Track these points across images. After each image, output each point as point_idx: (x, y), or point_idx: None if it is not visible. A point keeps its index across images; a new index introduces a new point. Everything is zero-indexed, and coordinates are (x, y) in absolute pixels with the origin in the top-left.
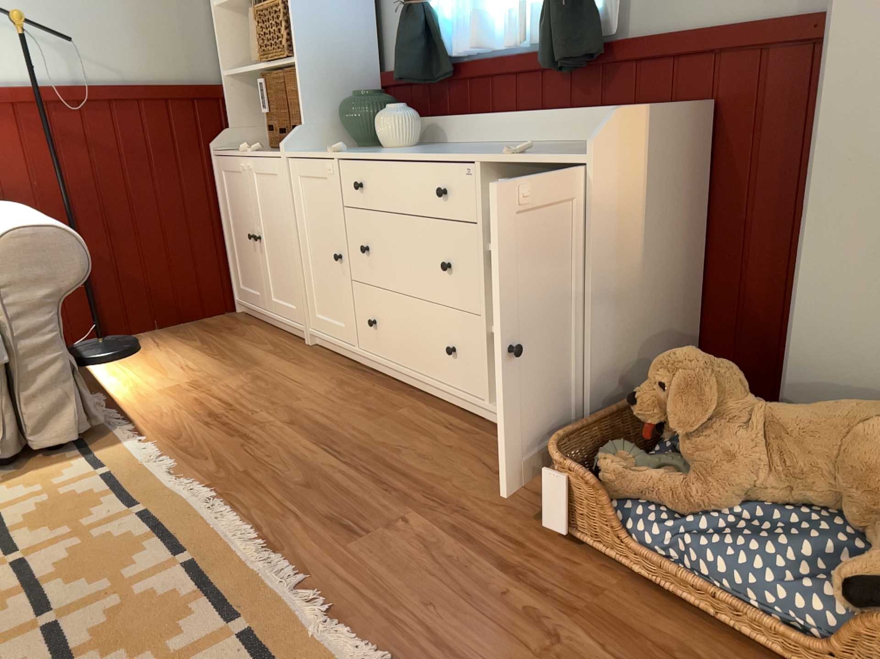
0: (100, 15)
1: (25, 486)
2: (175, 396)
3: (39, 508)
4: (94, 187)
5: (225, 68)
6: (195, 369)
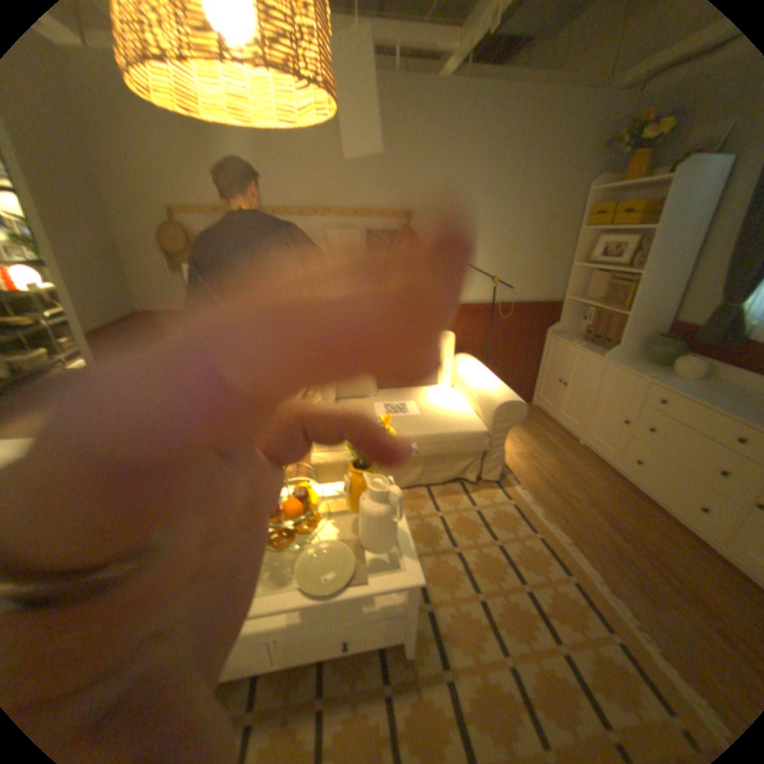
0: (520, 269)
1: (482, 499)
2: (524, 461)
3: (494, 516)
4: (492, 344)
5: (567, 293)
6: (526, 444)
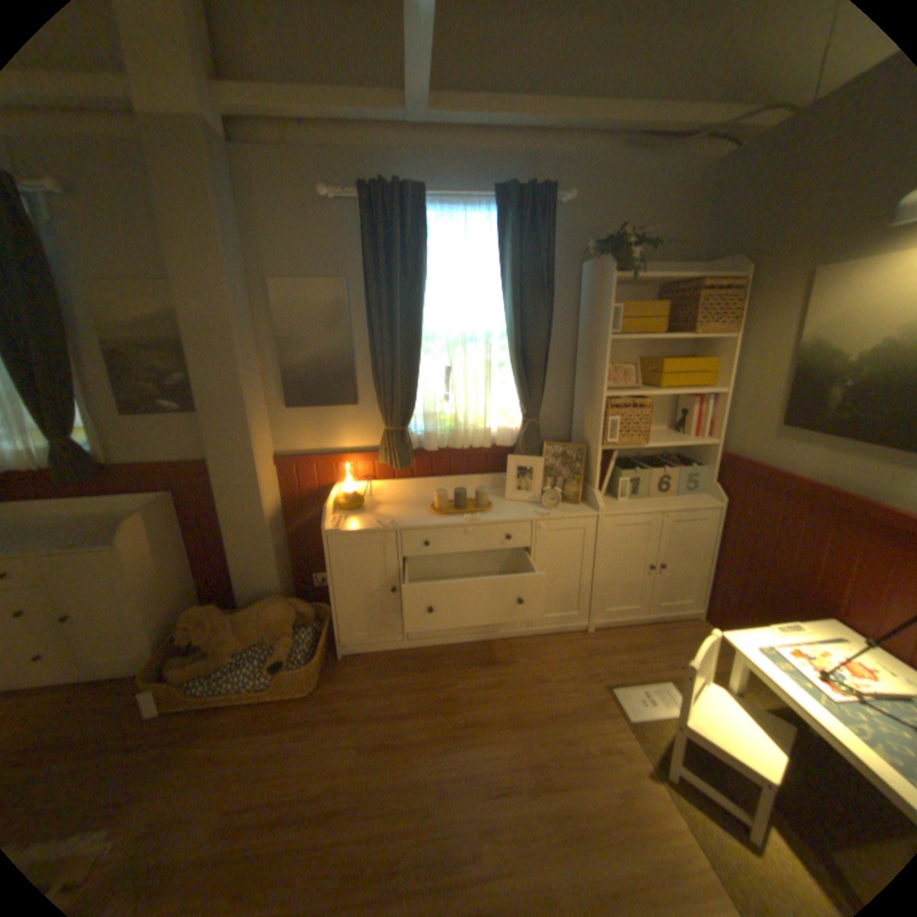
0: None
1: None
2: None
3: None
4: None
5: None
6: None
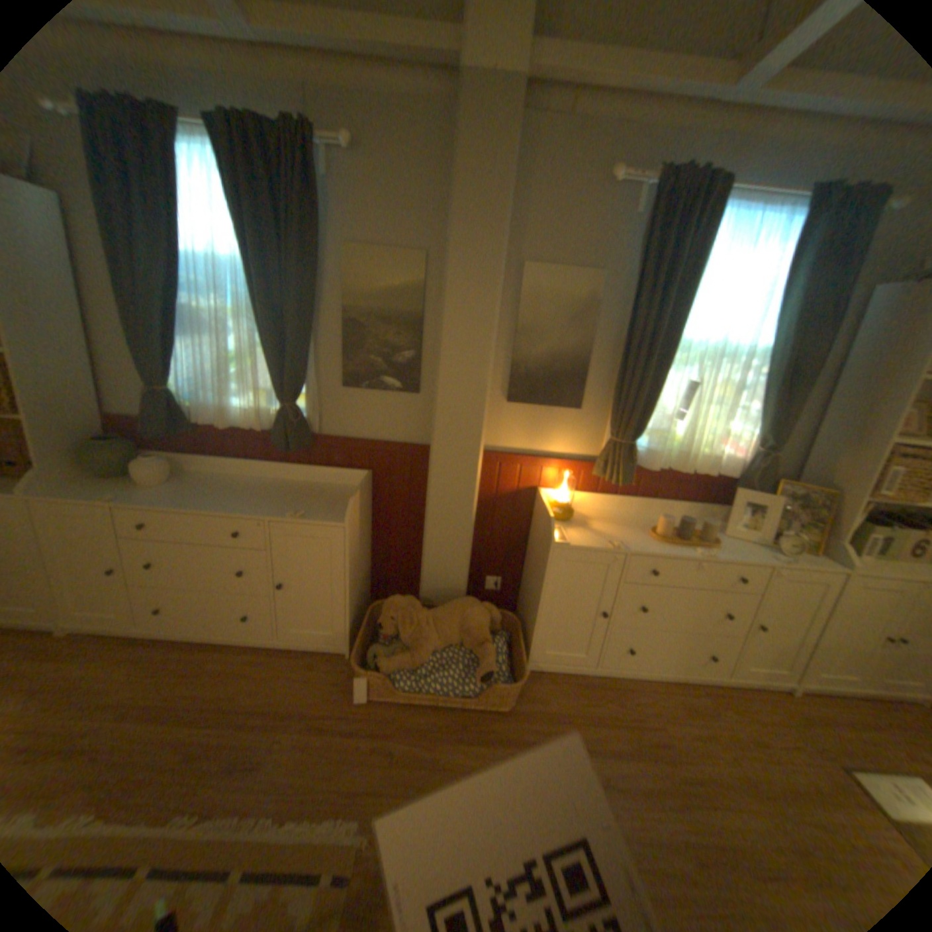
0: None
1: None
2: None
3: None
4: None
5: None
6: None
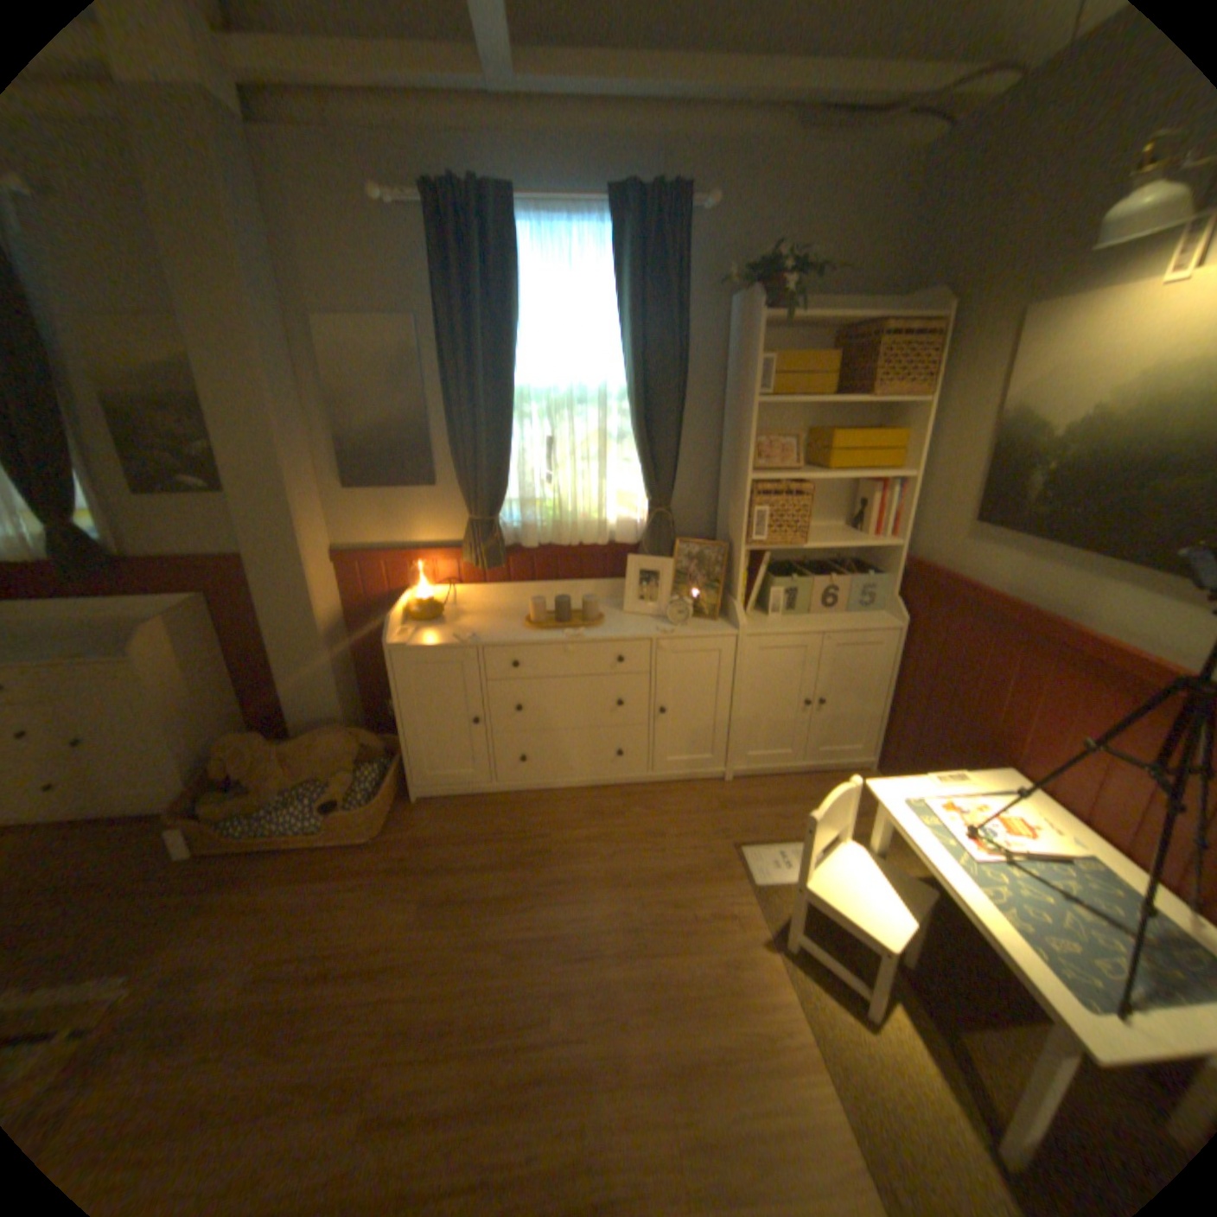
0: None
1: None
2: None
3: None
4: None
5: None
6: None
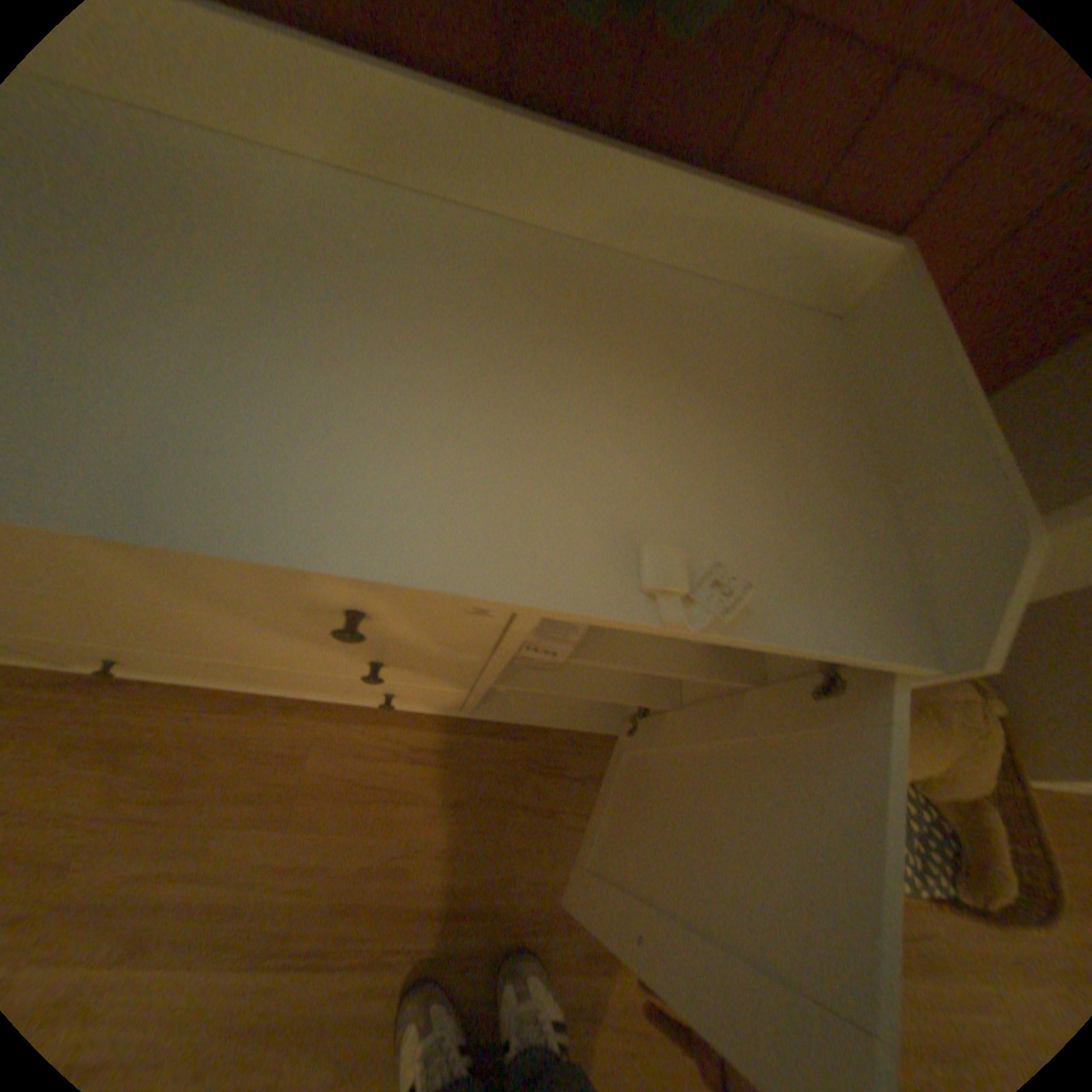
0: None
1: None
2: None
3: None
4: None
5: None
6: None
